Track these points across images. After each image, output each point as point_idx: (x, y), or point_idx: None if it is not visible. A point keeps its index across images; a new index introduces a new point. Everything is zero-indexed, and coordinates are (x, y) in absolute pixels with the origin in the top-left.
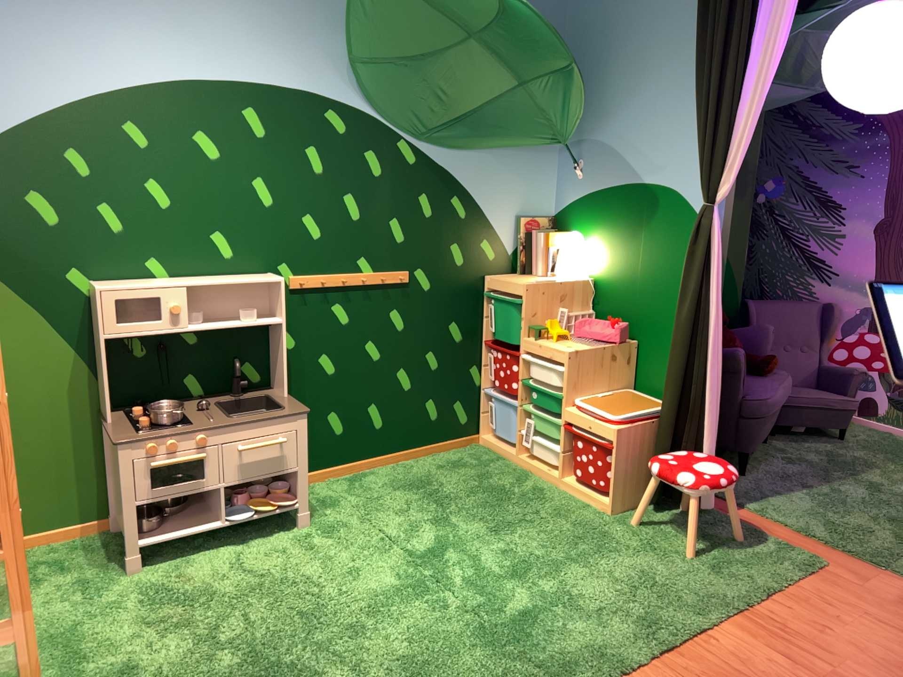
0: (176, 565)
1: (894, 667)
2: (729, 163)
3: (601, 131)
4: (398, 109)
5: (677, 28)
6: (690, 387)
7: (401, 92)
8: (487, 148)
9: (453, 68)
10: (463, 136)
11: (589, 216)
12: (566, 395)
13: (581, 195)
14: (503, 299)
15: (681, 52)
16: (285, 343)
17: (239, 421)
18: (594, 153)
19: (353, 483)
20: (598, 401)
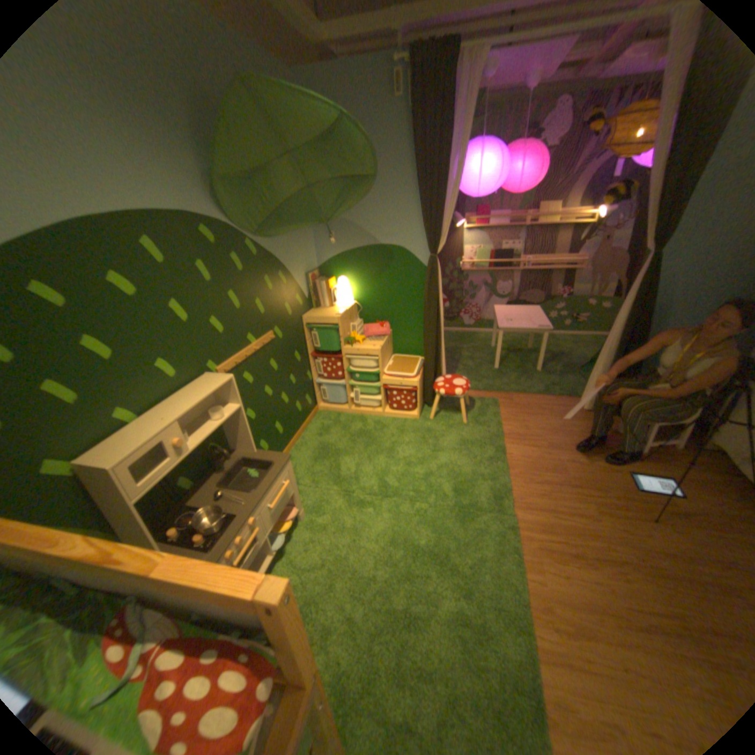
0: None
1: (553, 431)
2: (440, 232)
3: (343, 215)
4: (242, 216)
5: (390, 148)
6: (435, 349)
7: (243, 202)
8: (287, 234)
9: (271, 179)
10: (276, 229)
11: (345, 267)
12: (380, 372)
13: (335, 255)
14: (324, 330)
15: (395, 164)
16: (245, 419)
17: (262, 490)
18: (341, 229)
19: None
20: (392, 369)
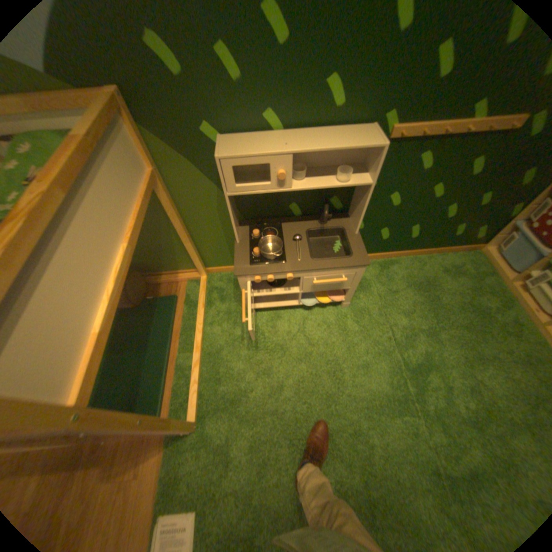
0: (272, 317)
1: None
2: None
3: None
4: None
5: None
6: None
7: None
8: None
9: None
10: None
11: None
12: None
13: None
14: None
15: None
16: (369, 201)
17: (318, 266)
18: None
19: (382, 270)
20: None
